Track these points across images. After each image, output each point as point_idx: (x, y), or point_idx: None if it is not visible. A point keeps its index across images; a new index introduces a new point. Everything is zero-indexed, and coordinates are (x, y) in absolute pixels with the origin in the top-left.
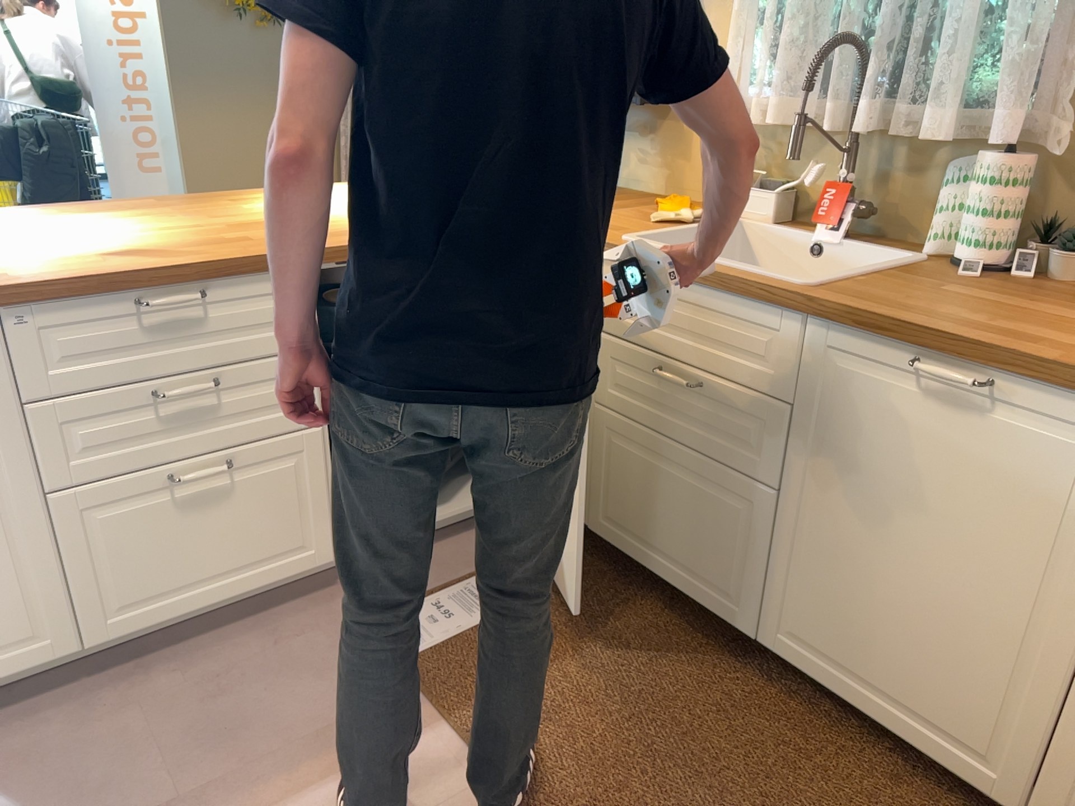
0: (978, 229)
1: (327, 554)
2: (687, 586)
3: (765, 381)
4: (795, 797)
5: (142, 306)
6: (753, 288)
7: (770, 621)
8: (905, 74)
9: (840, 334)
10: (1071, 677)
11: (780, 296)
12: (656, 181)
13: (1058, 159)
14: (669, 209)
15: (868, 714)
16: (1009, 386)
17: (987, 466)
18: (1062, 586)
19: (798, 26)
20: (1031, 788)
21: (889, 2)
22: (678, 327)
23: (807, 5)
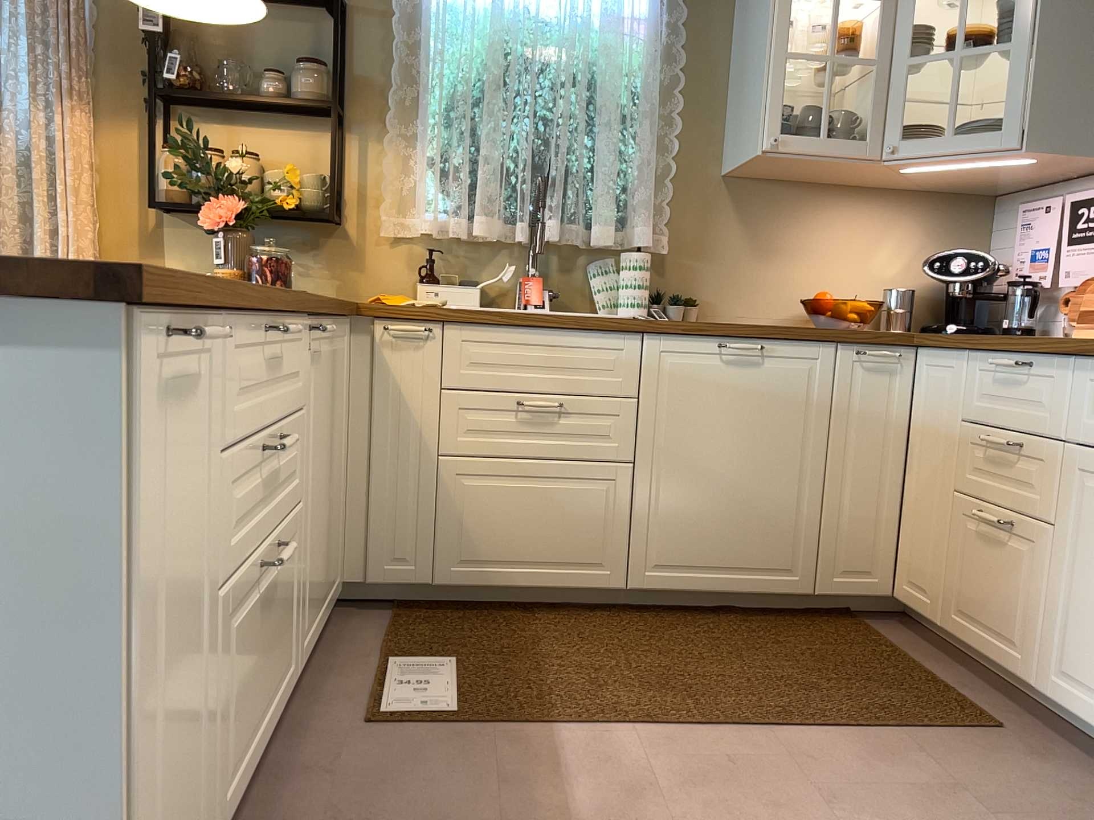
0: (641, 293)
1: (293, 673)
2: (559, 580)
3: (616, 386)
4: (737, 648)
5: (274, 333)
6: (605, 321)
7: (639, 566)
8: (570, 203)
9: (671, 340)
10: (823, 493)
11: (627, 323)
12: (327, 290)
13: (652, 256)
14: (402, 301)
15: (719, 592)
16: (771, 345)
17: (767, 394)
18: (811, 444)
19: (493, 167)
20: (816, 571)
21: (559, 158)
22: (531, 366)
23: (497, 153)
